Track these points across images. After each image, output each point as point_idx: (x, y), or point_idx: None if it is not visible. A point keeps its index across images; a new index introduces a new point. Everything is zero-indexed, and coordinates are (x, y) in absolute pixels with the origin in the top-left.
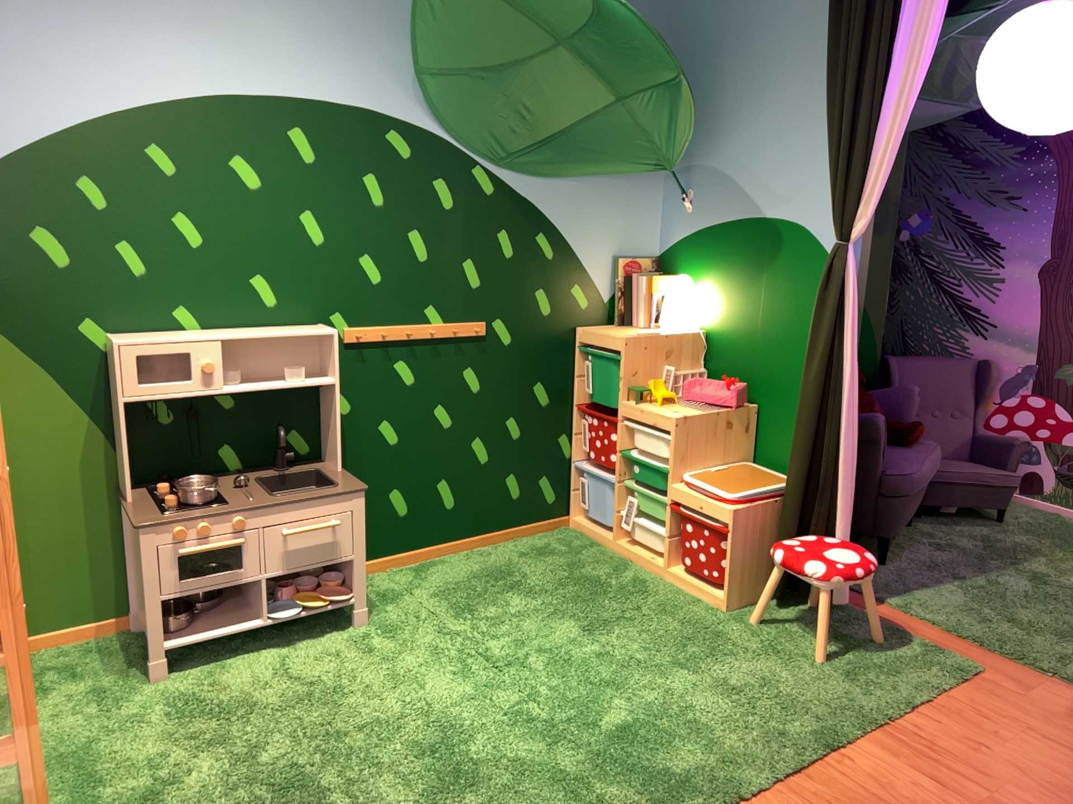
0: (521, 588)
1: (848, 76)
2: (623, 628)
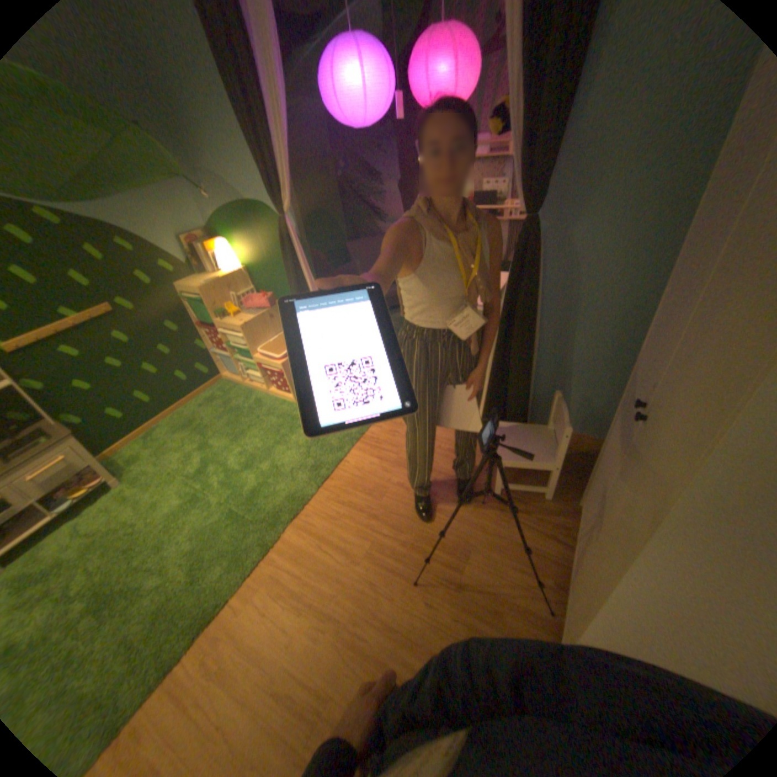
0: (200, 427)
1: (242, 109)
2: (250, 432)
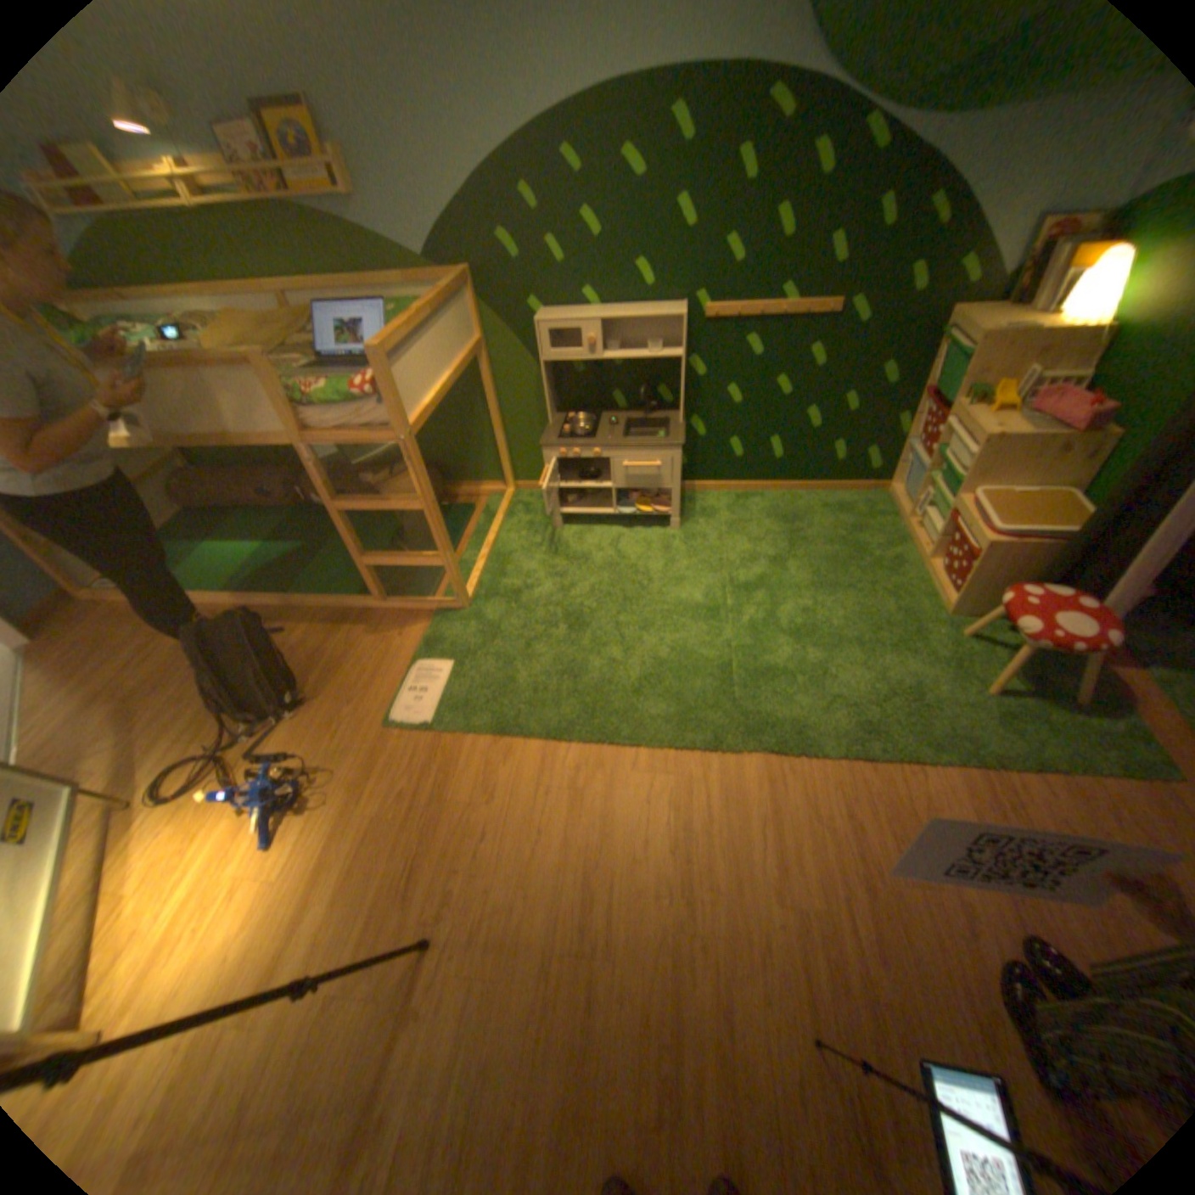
0: (798, 535)
1: None
2: (844, 596)
